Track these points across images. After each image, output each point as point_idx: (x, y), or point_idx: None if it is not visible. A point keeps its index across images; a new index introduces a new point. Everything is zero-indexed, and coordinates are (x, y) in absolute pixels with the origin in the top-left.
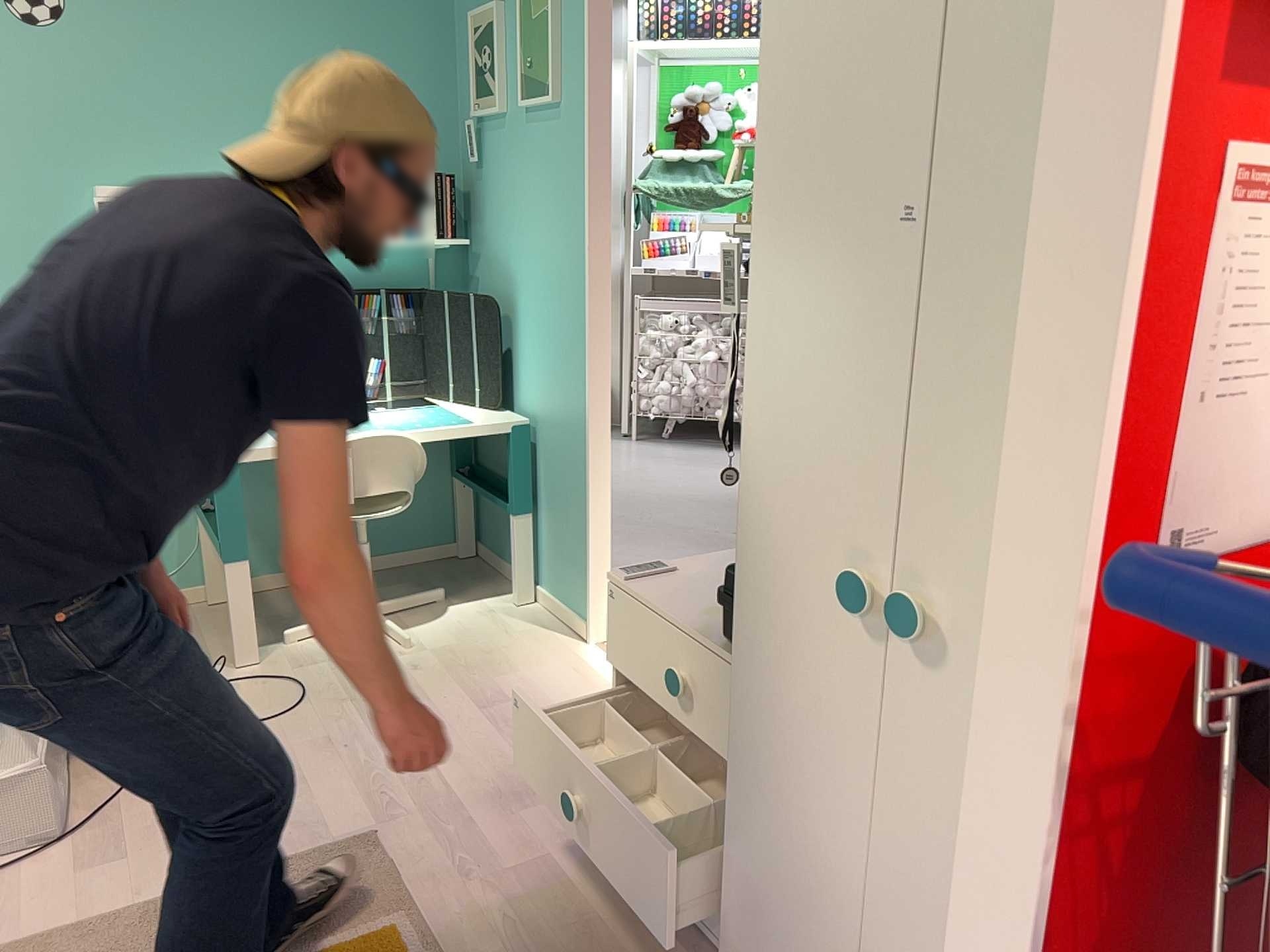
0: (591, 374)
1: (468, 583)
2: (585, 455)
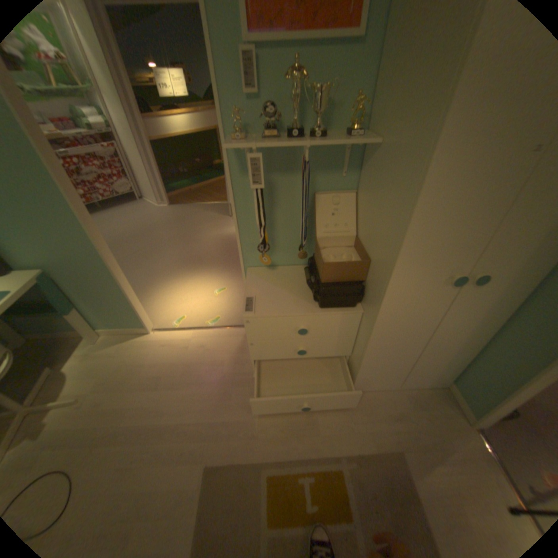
0: (92, 234)
1: (50, 353)
2: (108, 271)
